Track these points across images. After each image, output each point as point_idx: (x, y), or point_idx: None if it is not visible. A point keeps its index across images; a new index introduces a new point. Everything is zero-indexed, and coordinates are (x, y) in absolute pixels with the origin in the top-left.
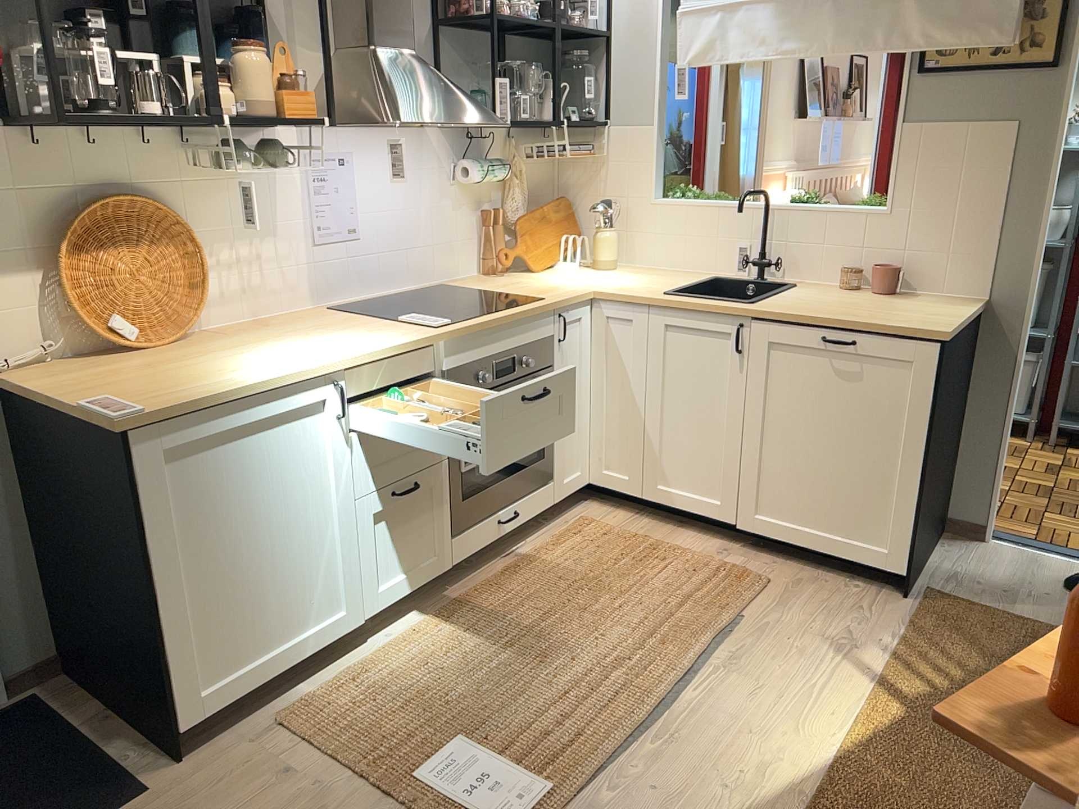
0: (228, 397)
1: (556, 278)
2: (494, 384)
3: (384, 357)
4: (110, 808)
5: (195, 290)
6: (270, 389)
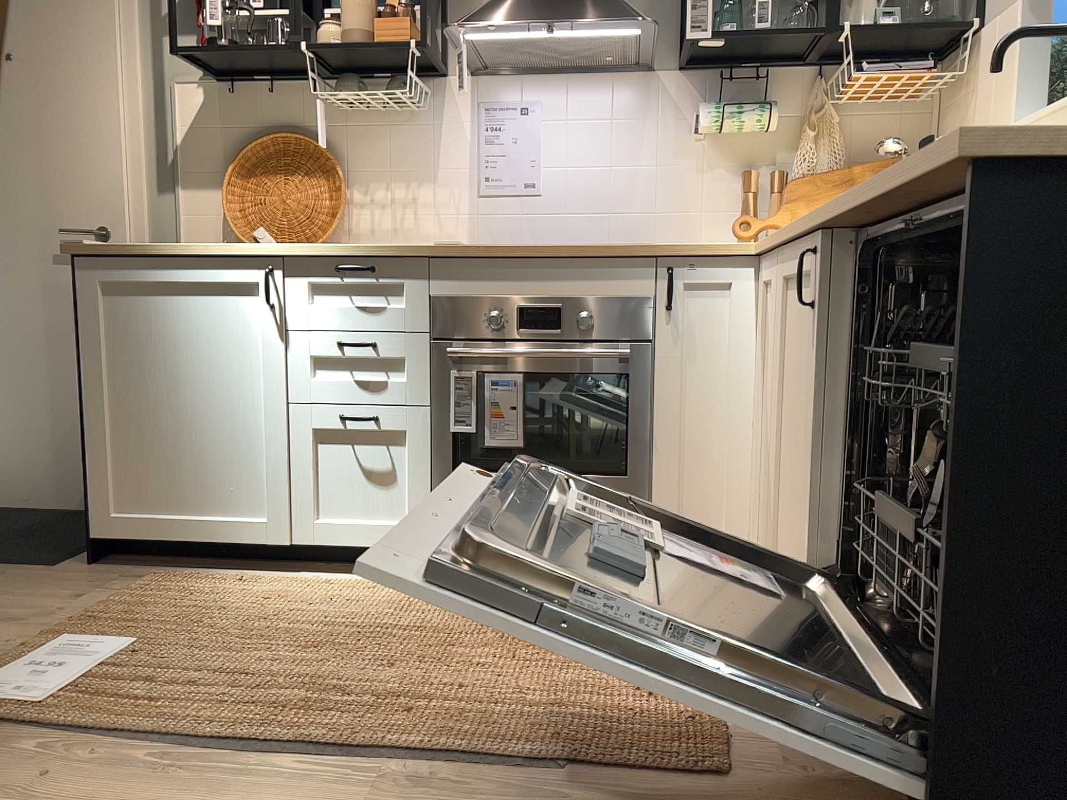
0: (154, 251)
1: None
2: (518, 335)
3: (333, 256)
4: (31, 562)
5: (334, 218)
6: (196, 255)
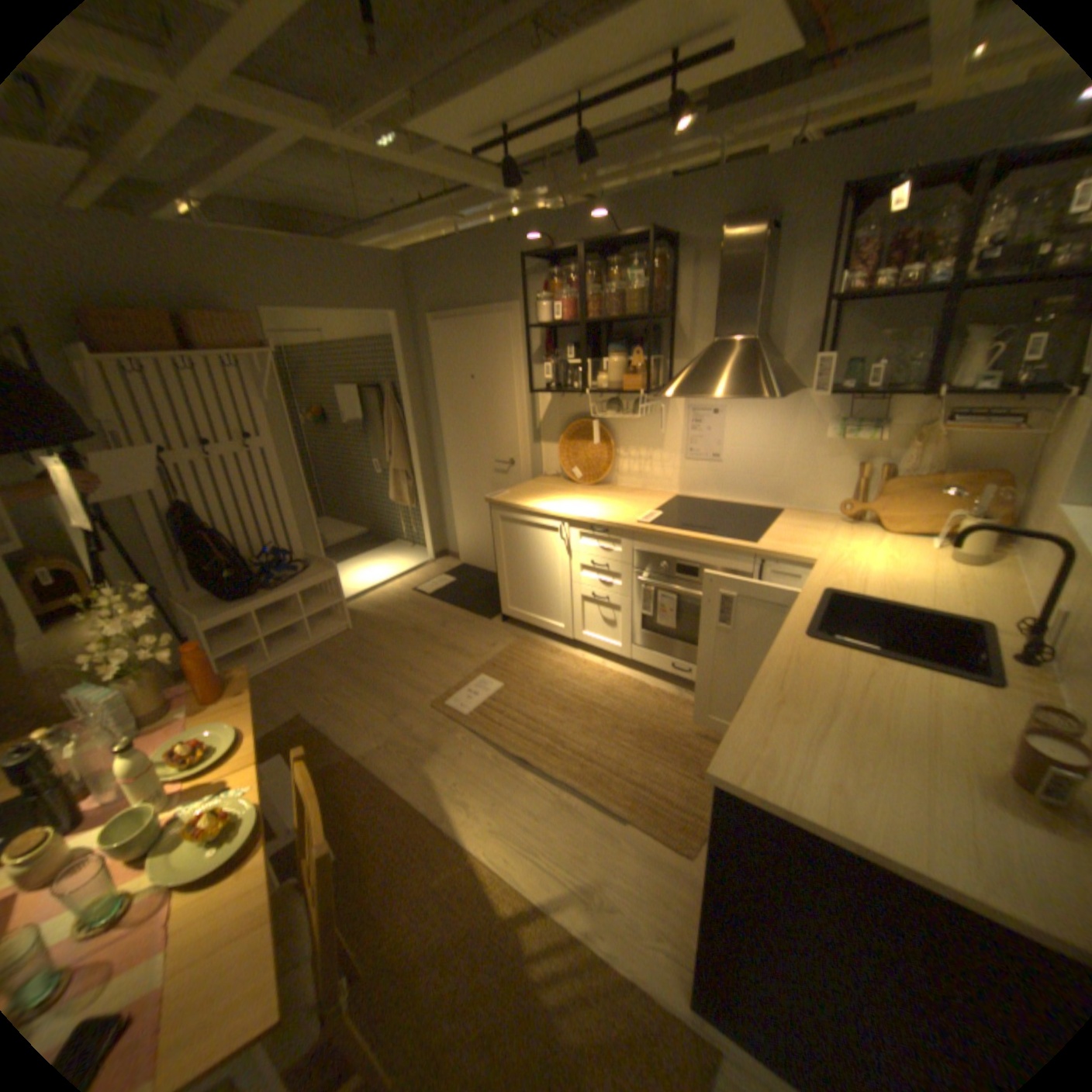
0: (516, 507)
1: (869, 543)
2: (673, 576)
3: (588, 522)
4: (483, 615)
5: (608, 465)
6: (532, 511)
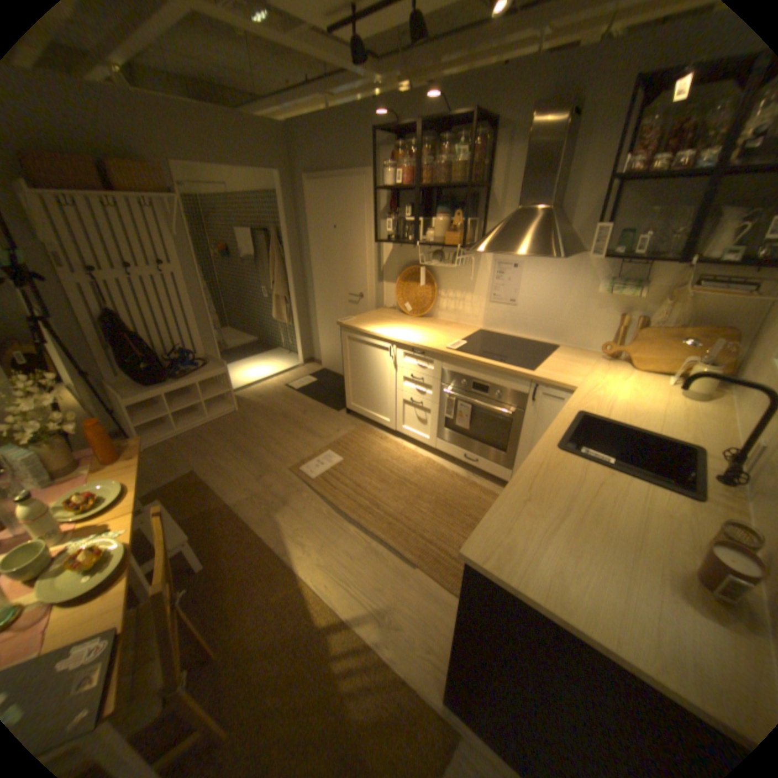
0: (360, 330)
1: (620, 377)
2: (470, 391)
3: (410, 346)
4: (334, 407)
5: (432, 303)
6: (371, 334)
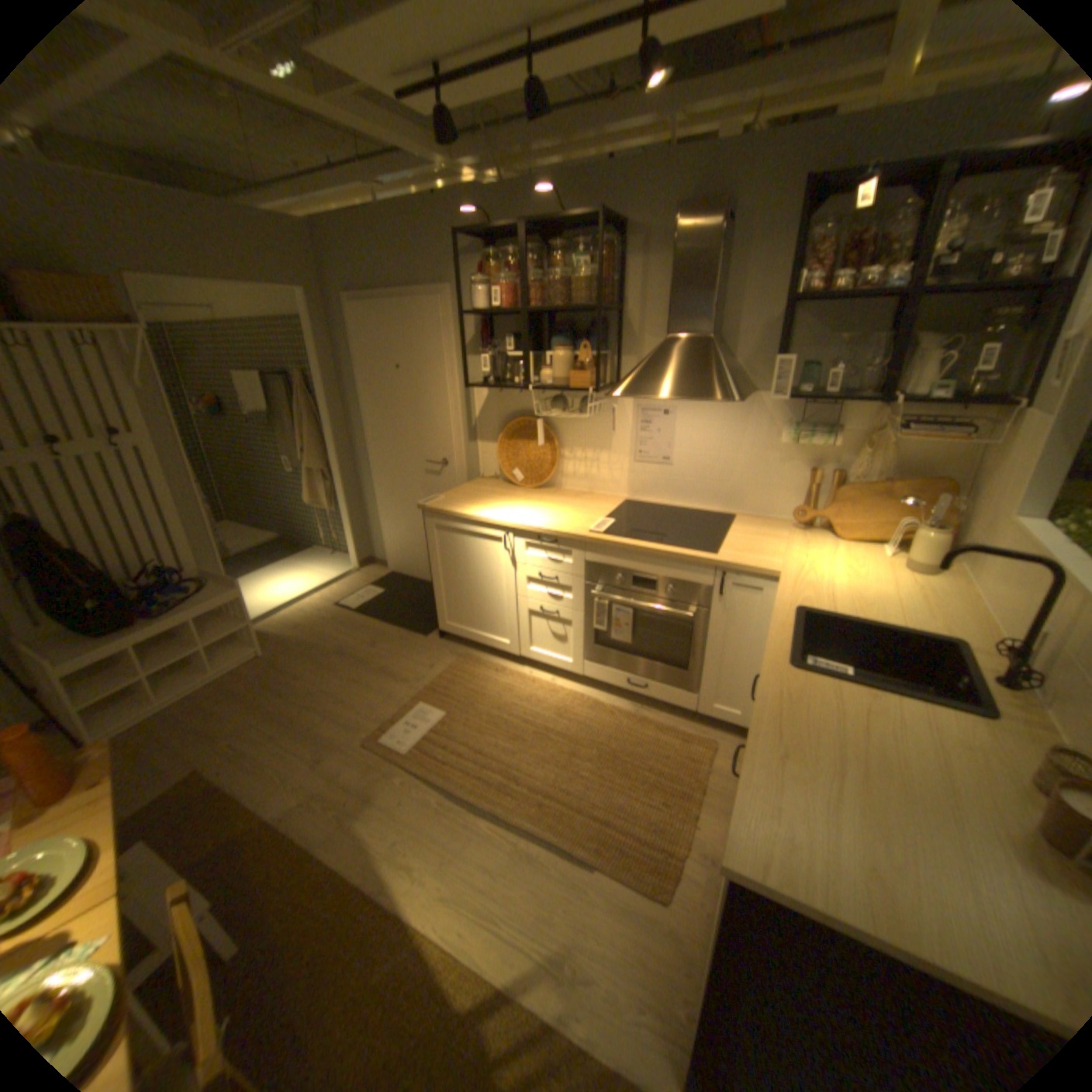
0: (455, 515)
1: (826, 551)
2: (630, 589)
3: (536, 532)
4: (418, 631)
5: (553, 467)
6: (473, 519)
